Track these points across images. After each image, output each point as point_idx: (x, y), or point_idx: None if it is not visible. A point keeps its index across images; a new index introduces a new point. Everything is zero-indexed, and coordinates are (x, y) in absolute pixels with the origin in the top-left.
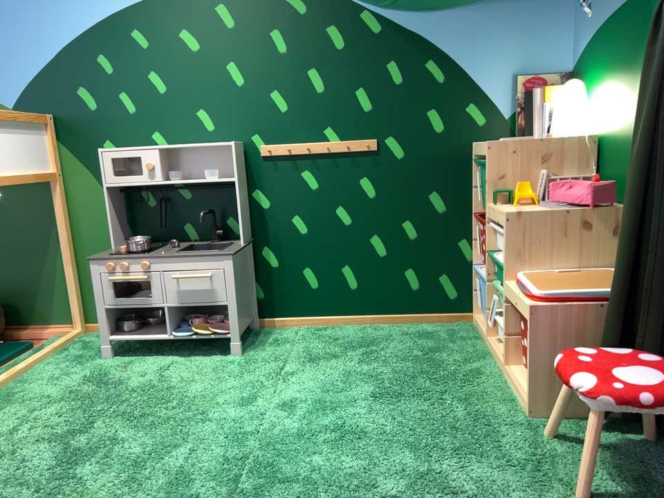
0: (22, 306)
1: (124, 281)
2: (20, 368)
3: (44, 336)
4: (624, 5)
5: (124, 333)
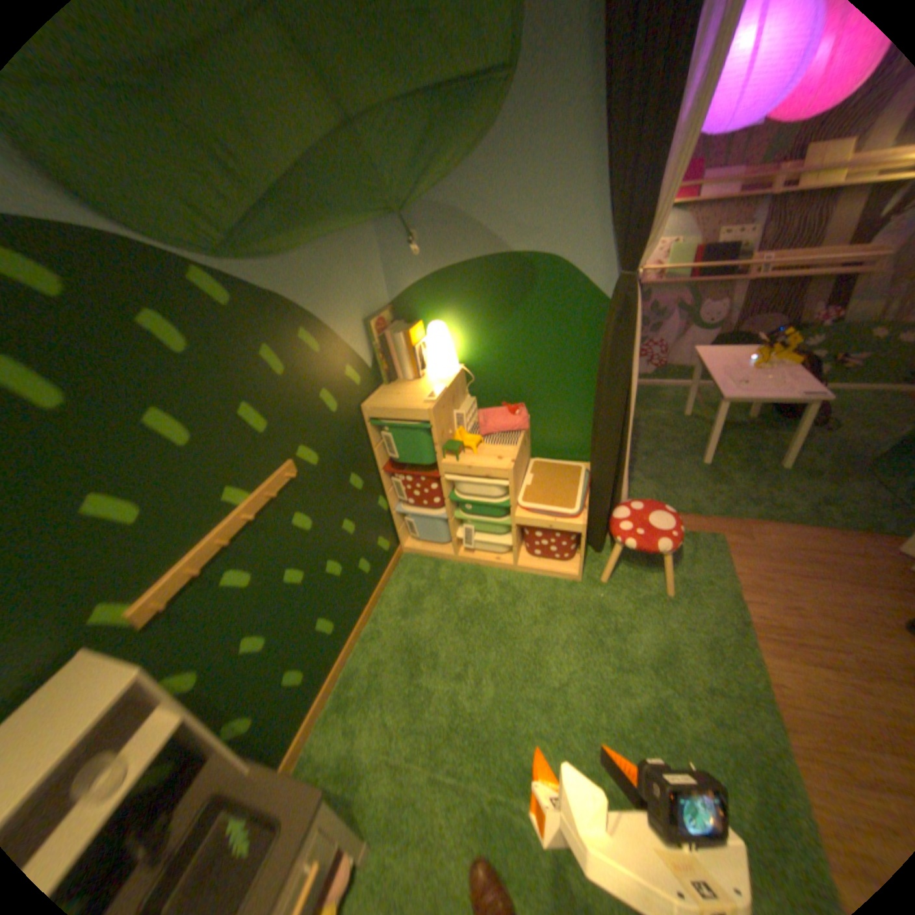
0: None
1: None
2: None
3: None
4: (487, 258)
5: None
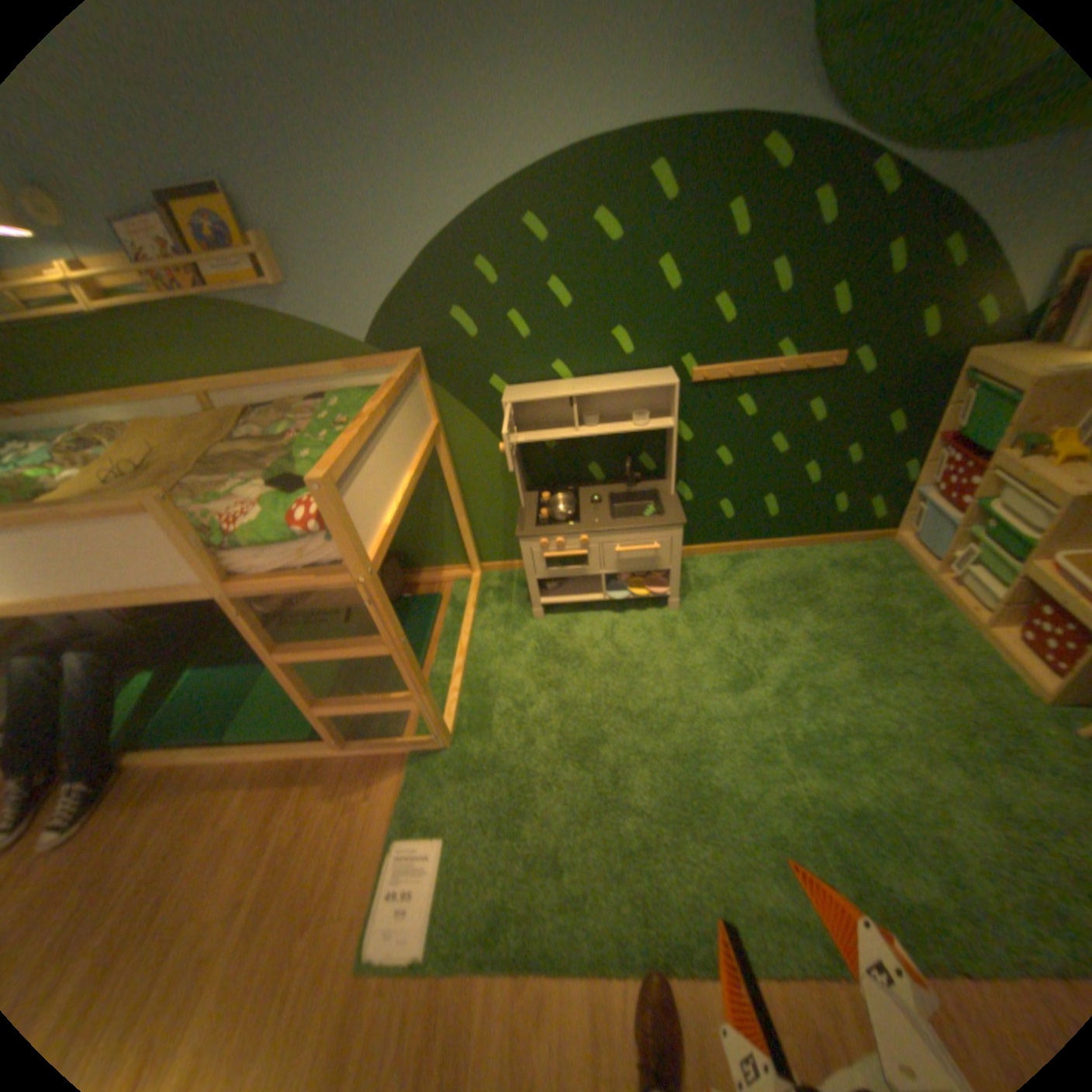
0: (411, 553)
1: (561, 558)
2: (465, 643)
3: (442, 581)
4: None
5: (550, 594)
